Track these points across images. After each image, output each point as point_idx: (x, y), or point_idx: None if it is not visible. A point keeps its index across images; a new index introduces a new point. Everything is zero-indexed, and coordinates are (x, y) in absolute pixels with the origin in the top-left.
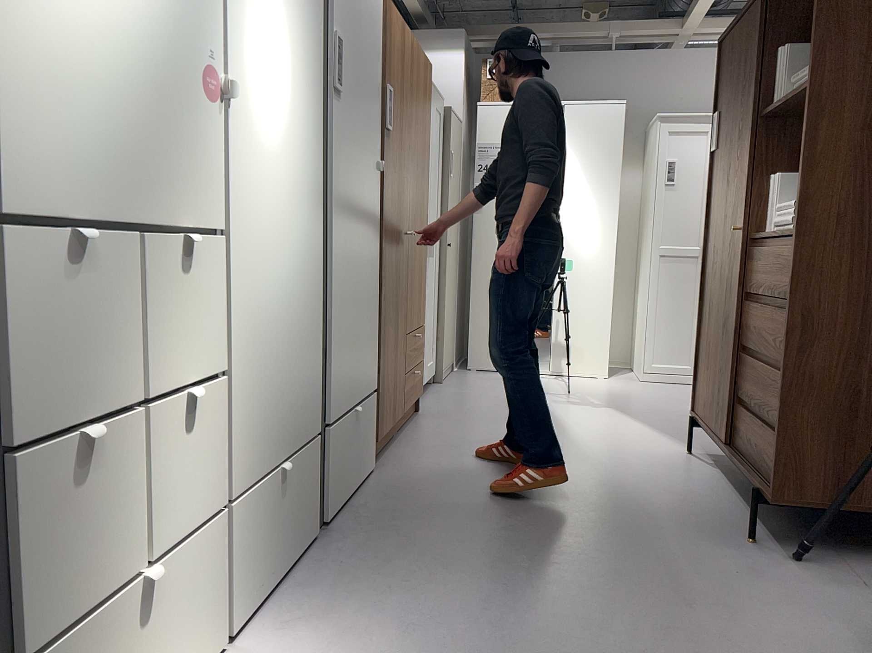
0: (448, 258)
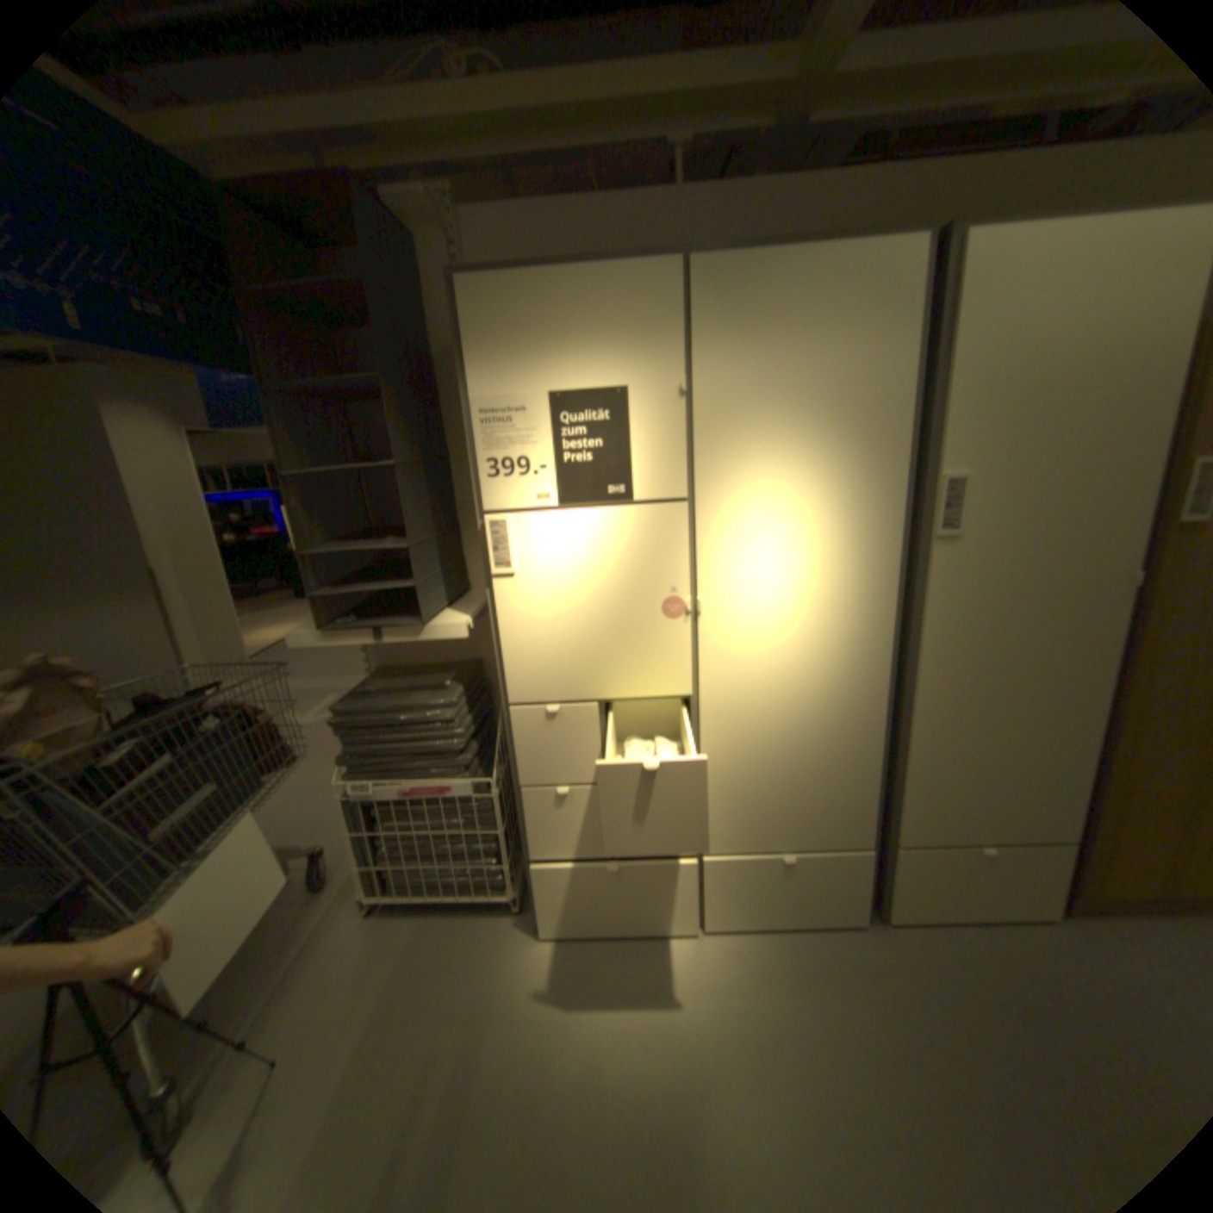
0: None
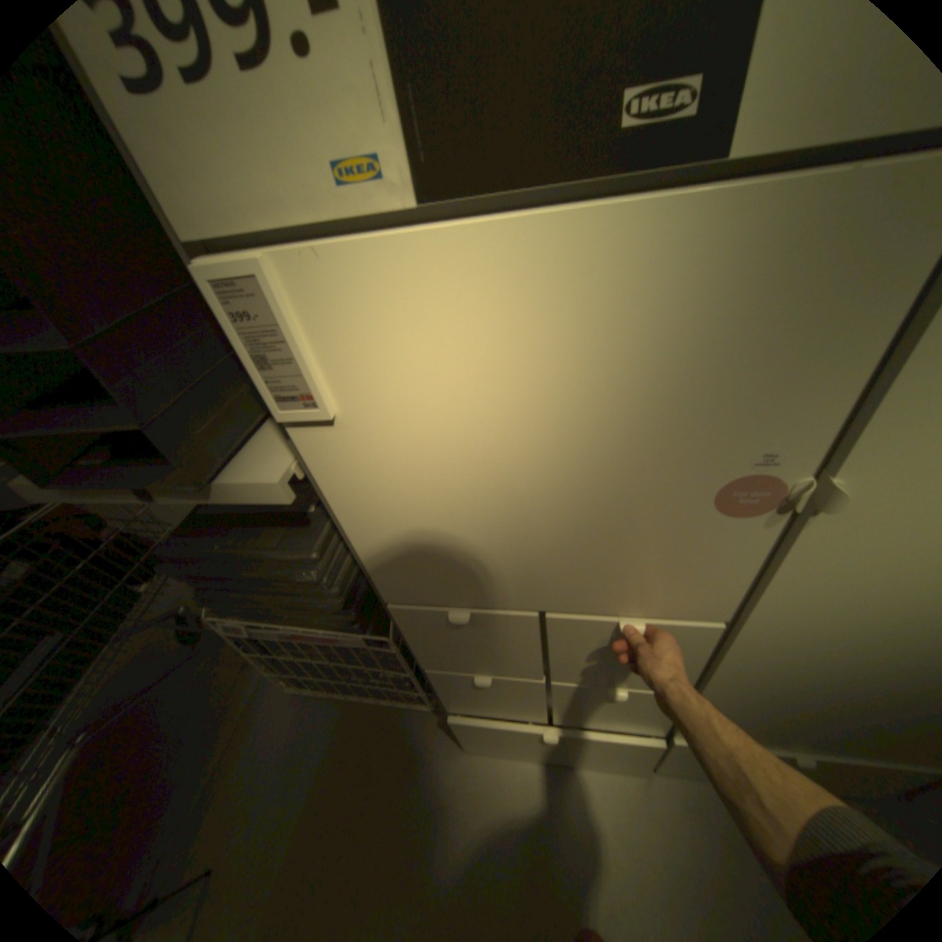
0: None
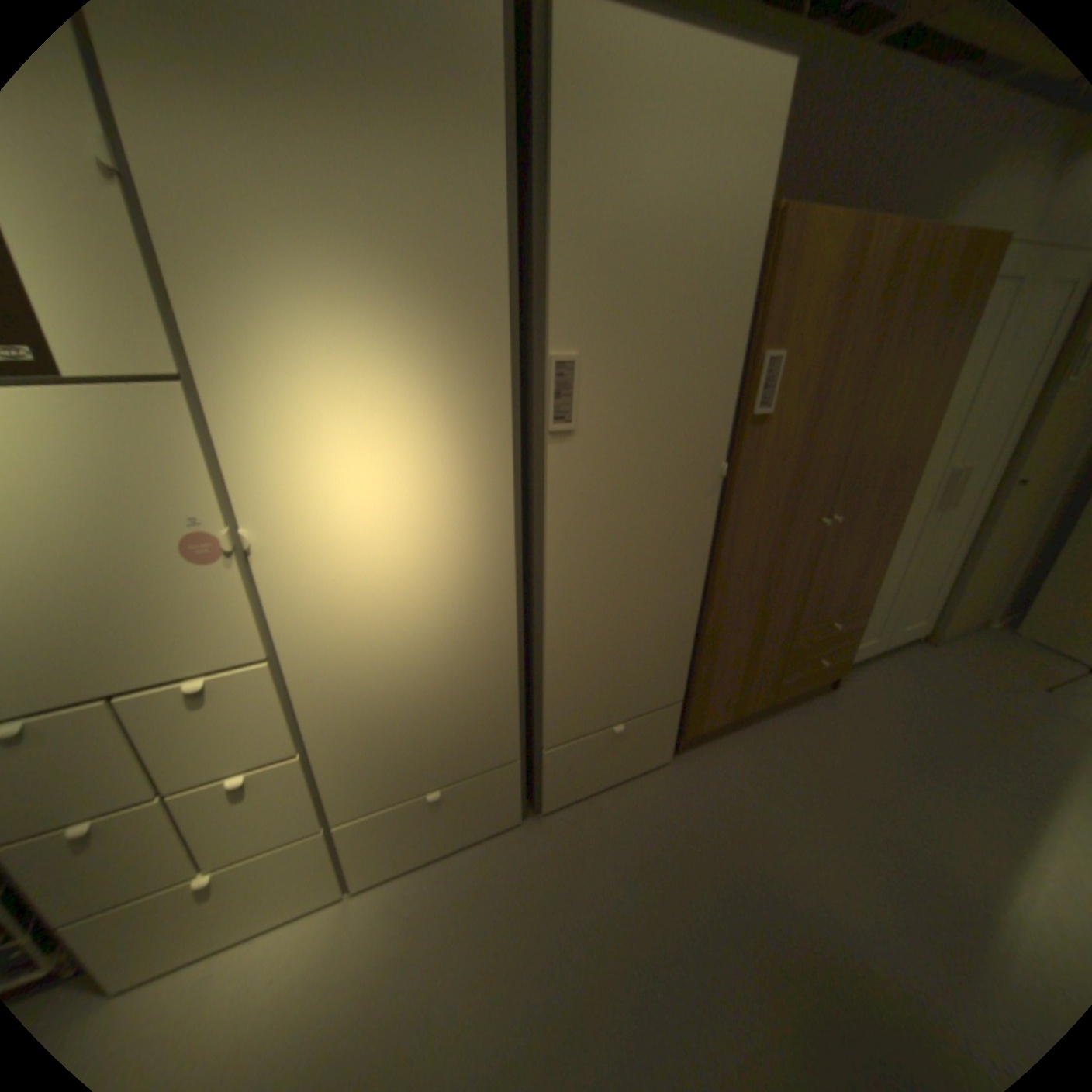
0: (1015, 502)
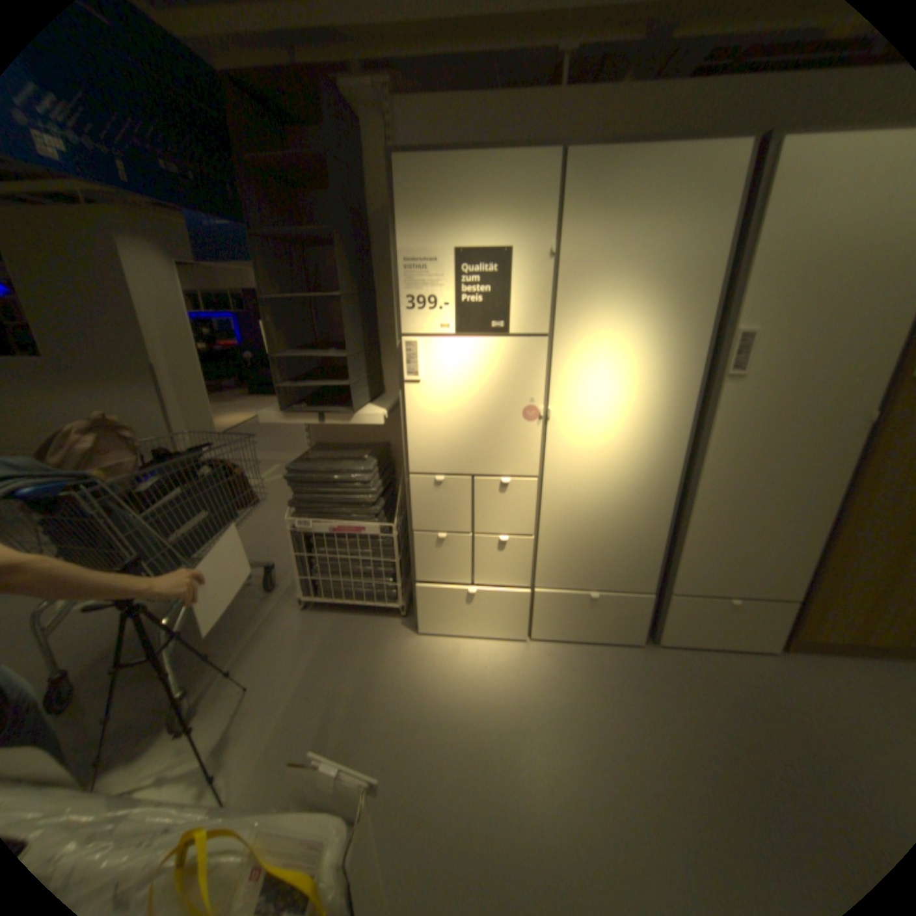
0: None
